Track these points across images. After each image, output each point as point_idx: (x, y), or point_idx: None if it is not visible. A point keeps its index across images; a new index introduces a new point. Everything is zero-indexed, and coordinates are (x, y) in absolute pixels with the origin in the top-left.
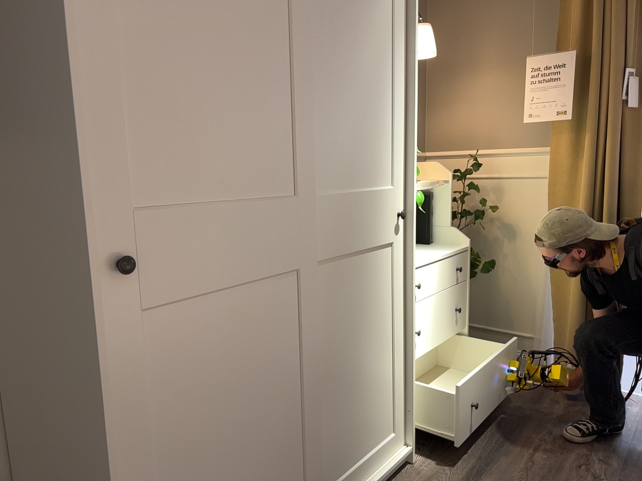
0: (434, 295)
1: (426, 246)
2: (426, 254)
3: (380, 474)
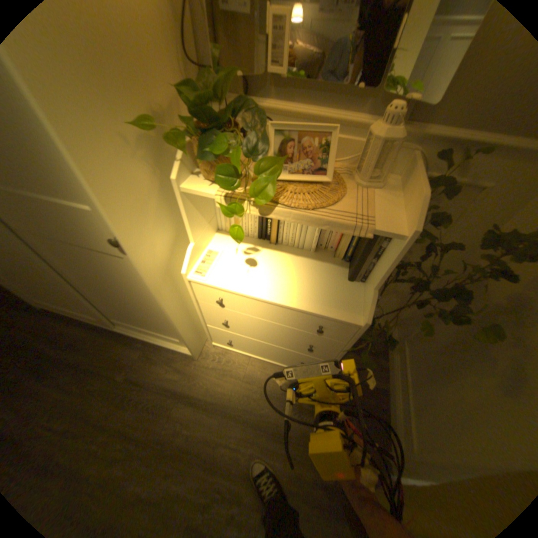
0: (261, 317)
1: (338, 277)
2: (276, 285)
3: (161, 343)
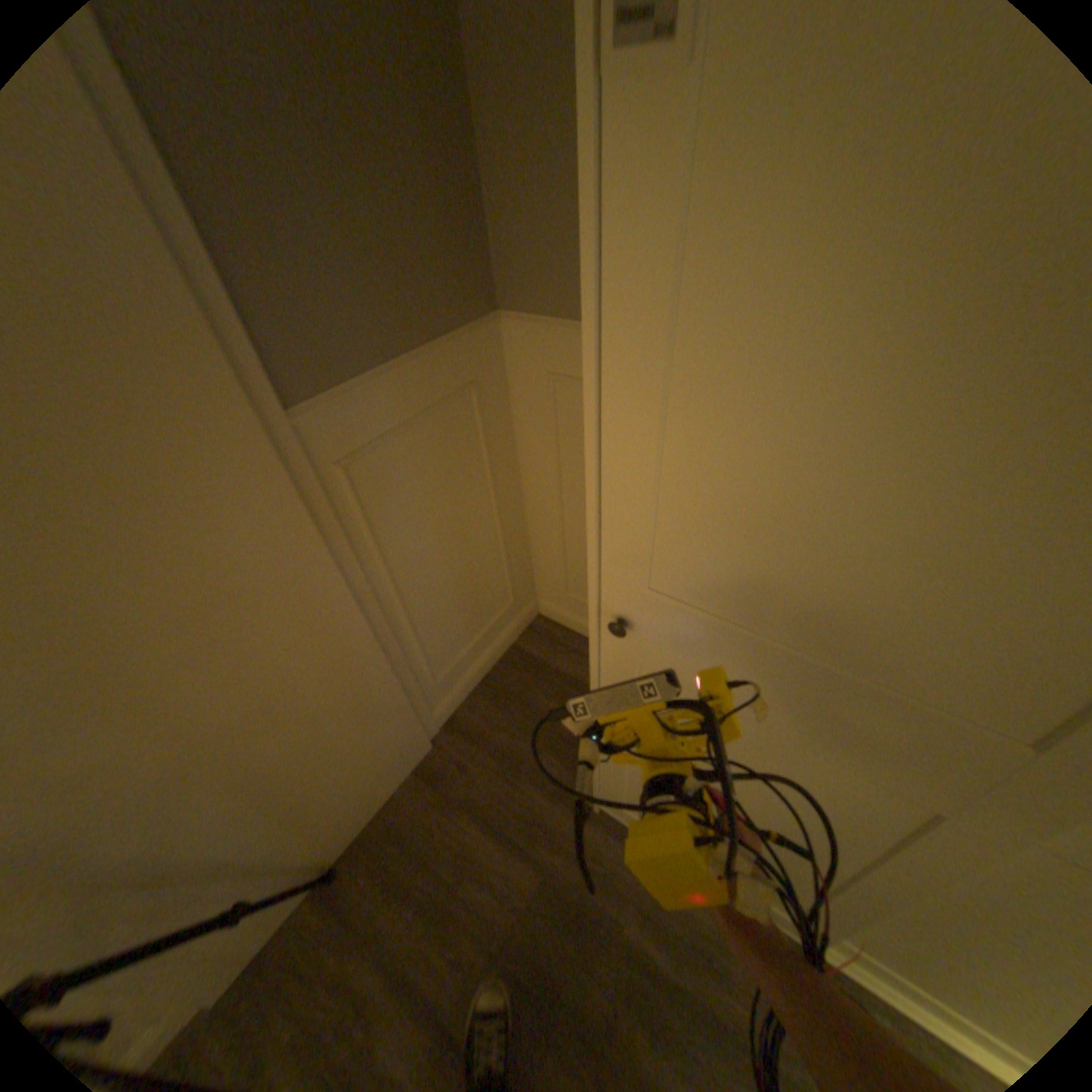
0: None
1: None
2: None
3: None
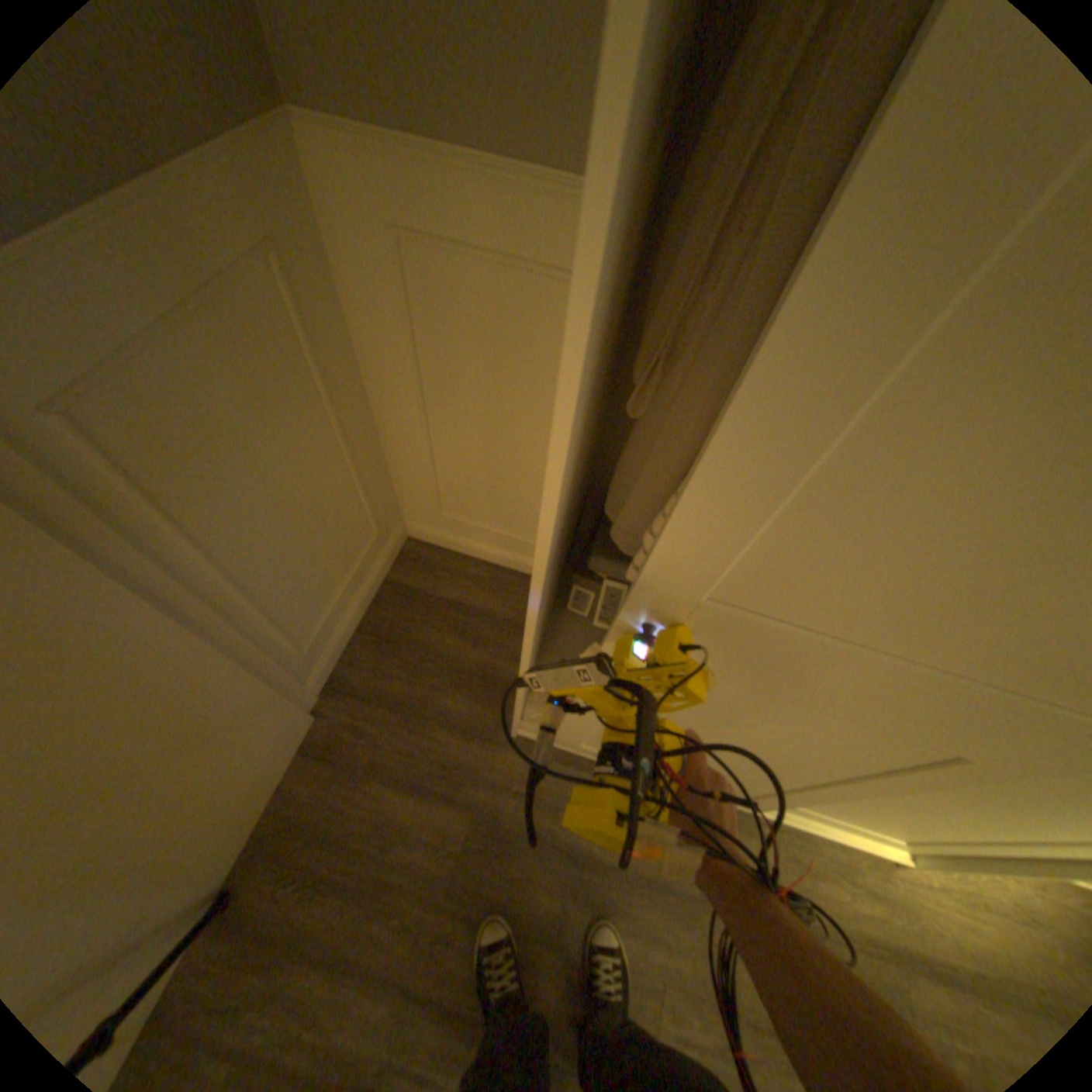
0: None
1: None
2: None
3: (836, 838)
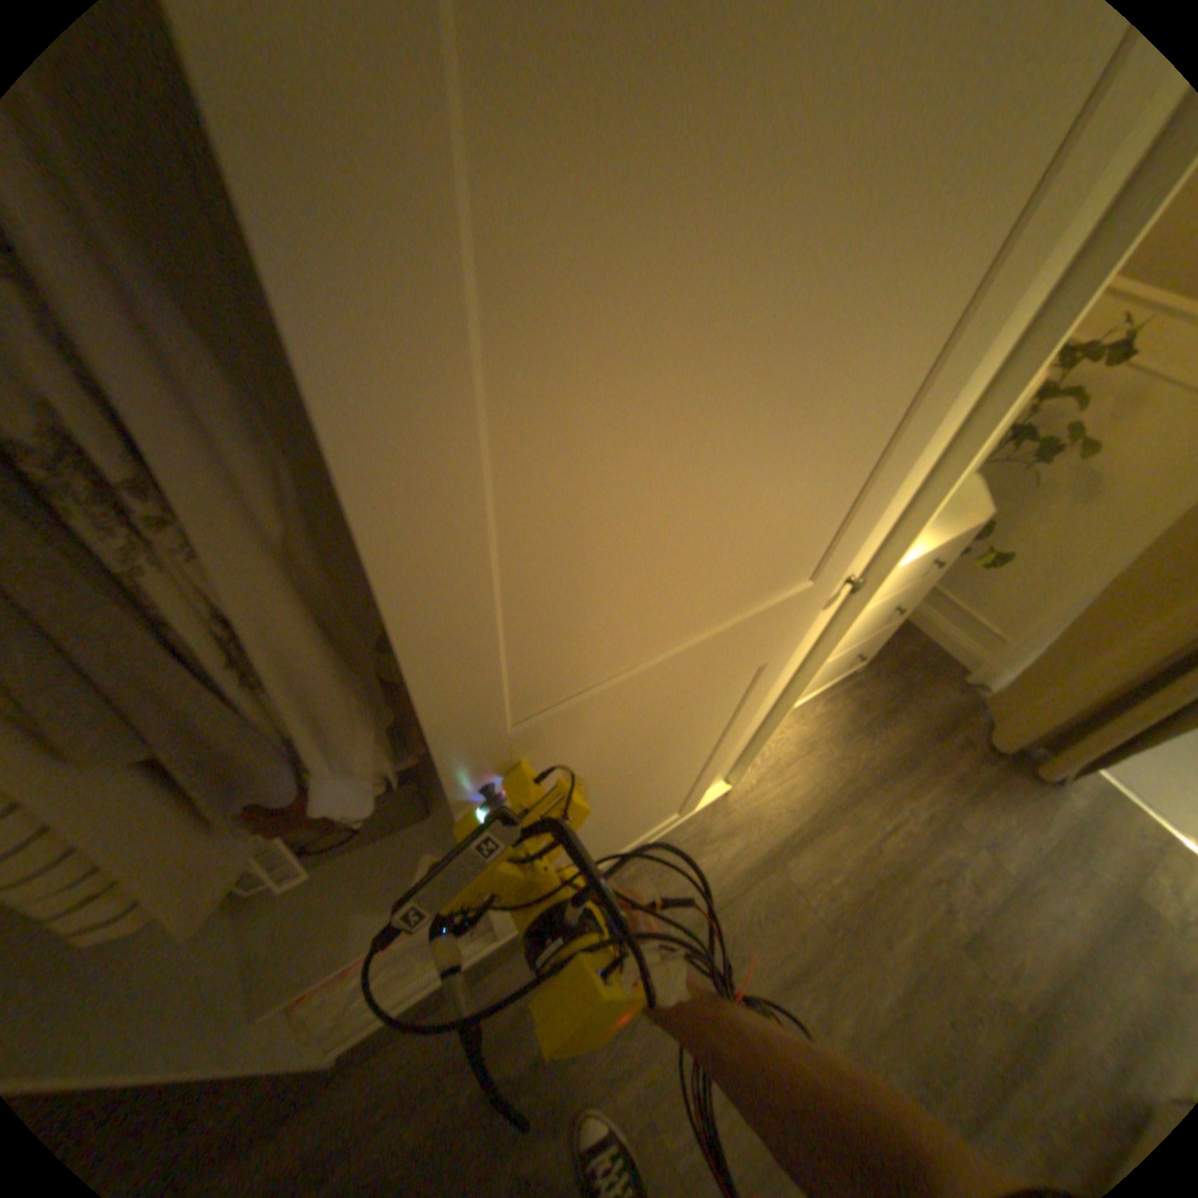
0: None
1: None
2: None
3: (672, 822)
